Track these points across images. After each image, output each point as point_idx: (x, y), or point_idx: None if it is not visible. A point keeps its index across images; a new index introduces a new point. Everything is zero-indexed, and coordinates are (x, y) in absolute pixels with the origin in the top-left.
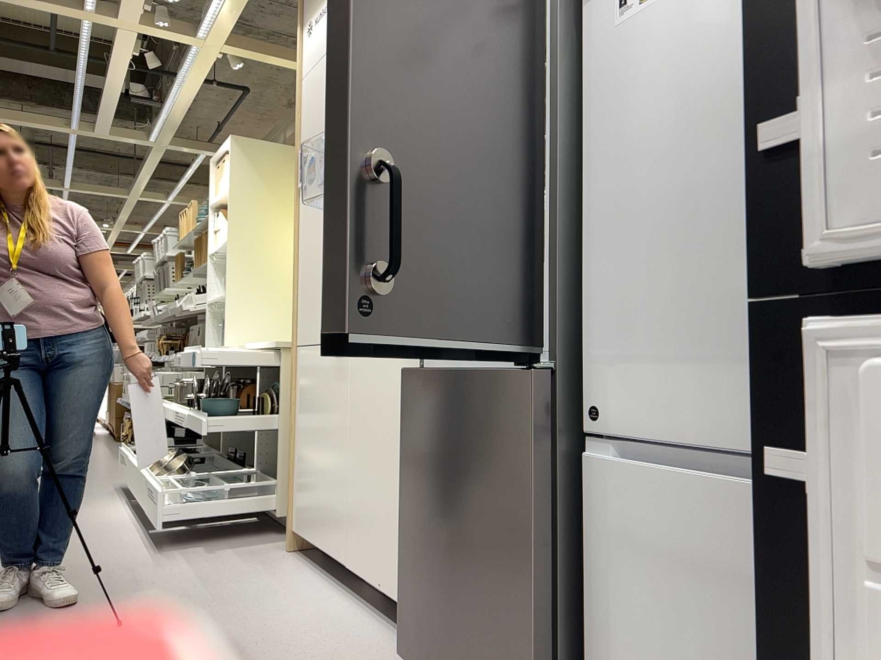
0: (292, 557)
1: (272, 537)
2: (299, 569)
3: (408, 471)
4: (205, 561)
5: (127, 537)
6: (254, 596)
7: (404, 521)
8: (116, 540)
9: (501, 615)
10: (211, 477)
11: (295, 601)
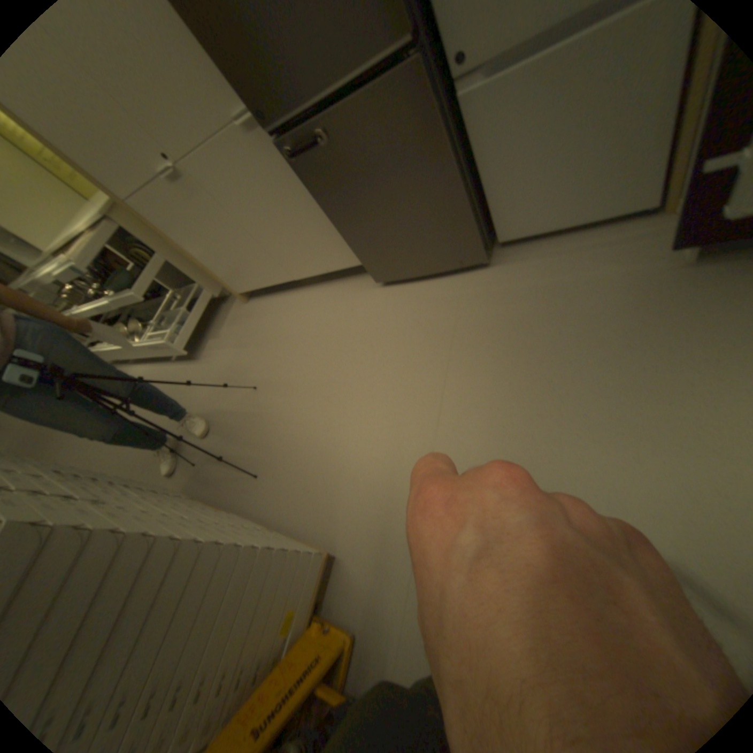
0: (252, 301)
1: (226, 305)
2: (266, 301)
3: (326, 198)
4: (224, 340)
5: (171, 371)
6: (274, 326)
7: (340, 225)
8: (170, 376)
9: (441, 217)
10: (163, 314)
11: (292, 310)
